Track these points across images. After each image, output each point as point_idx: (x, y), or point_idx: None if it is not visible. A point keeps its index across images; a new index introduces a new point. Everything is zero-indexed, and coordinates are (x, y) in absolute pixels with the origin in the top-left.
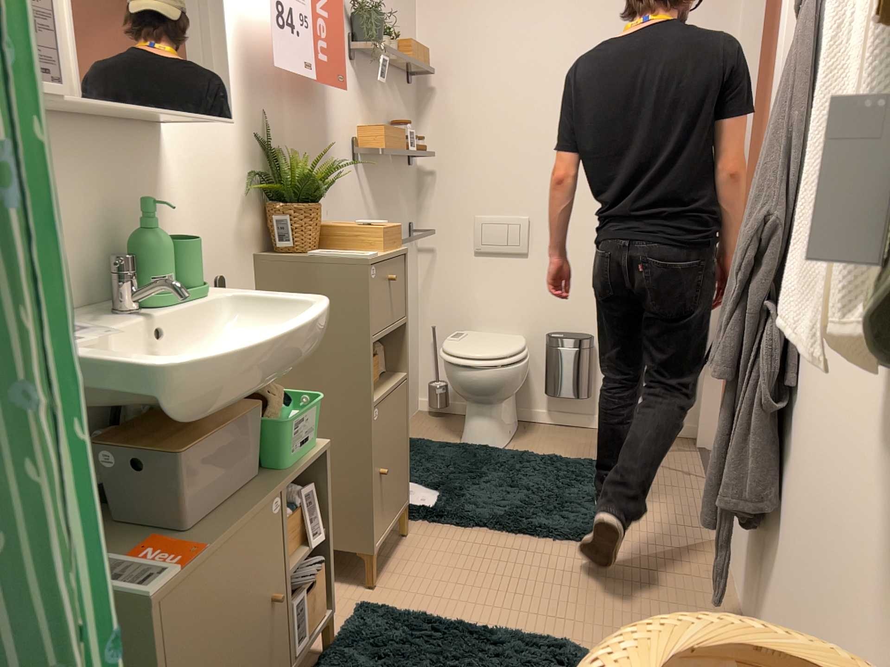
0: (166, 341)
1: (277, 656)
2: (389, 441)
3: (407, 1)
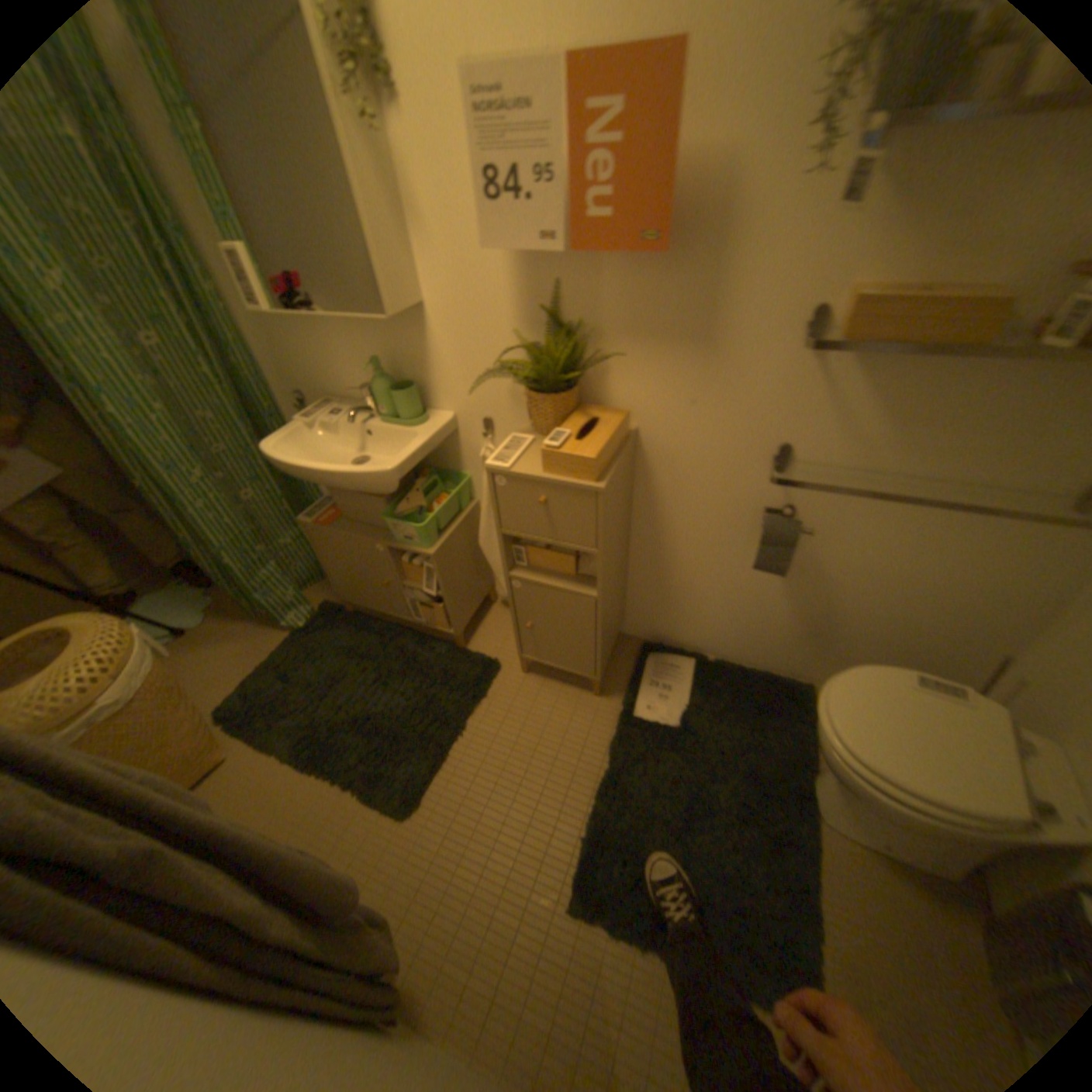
0: (364, 438)
1: (390, 605)
2: (542, 614)
3: None
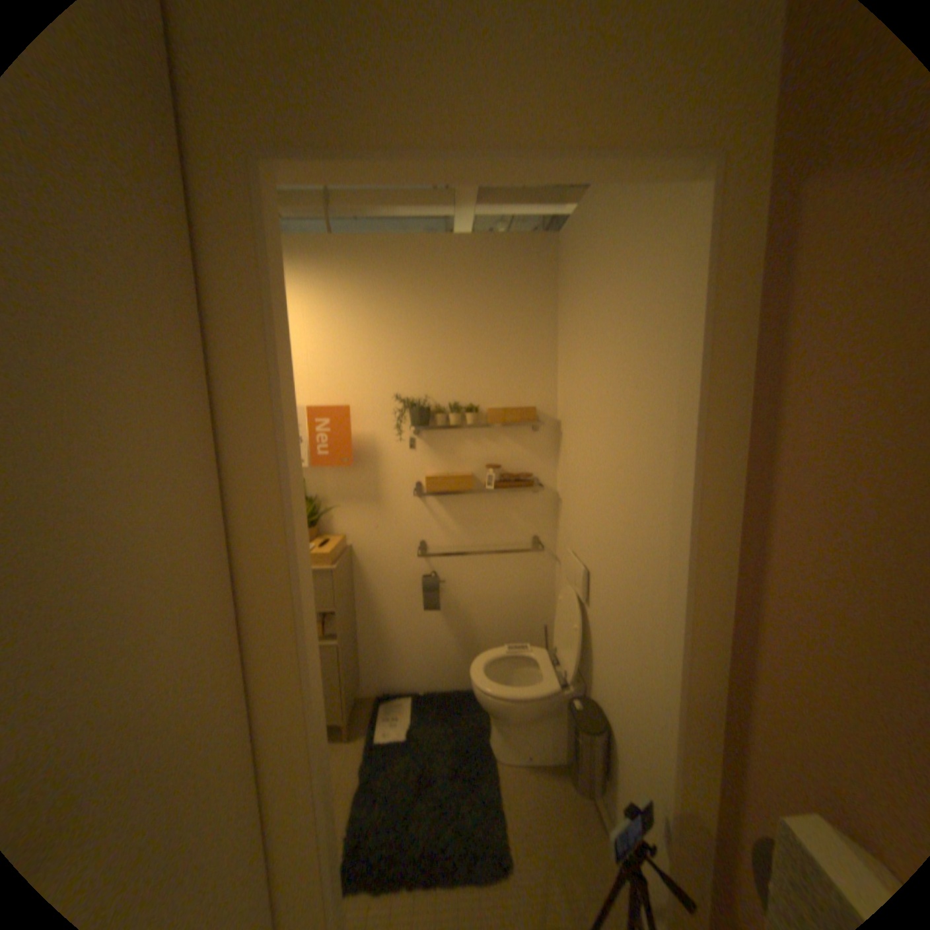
0: None
1: None
2: None
3: (532, 358)
